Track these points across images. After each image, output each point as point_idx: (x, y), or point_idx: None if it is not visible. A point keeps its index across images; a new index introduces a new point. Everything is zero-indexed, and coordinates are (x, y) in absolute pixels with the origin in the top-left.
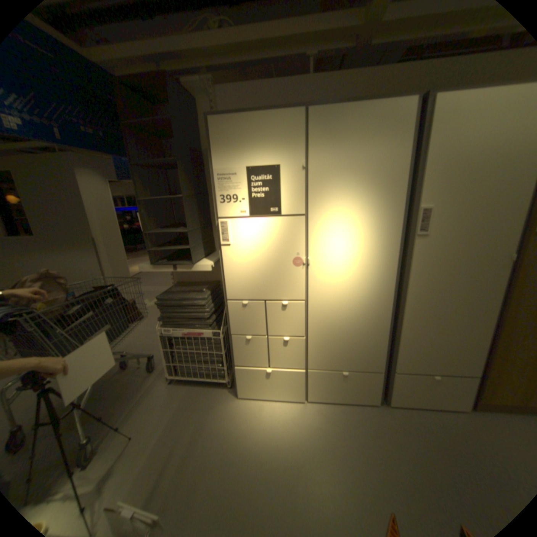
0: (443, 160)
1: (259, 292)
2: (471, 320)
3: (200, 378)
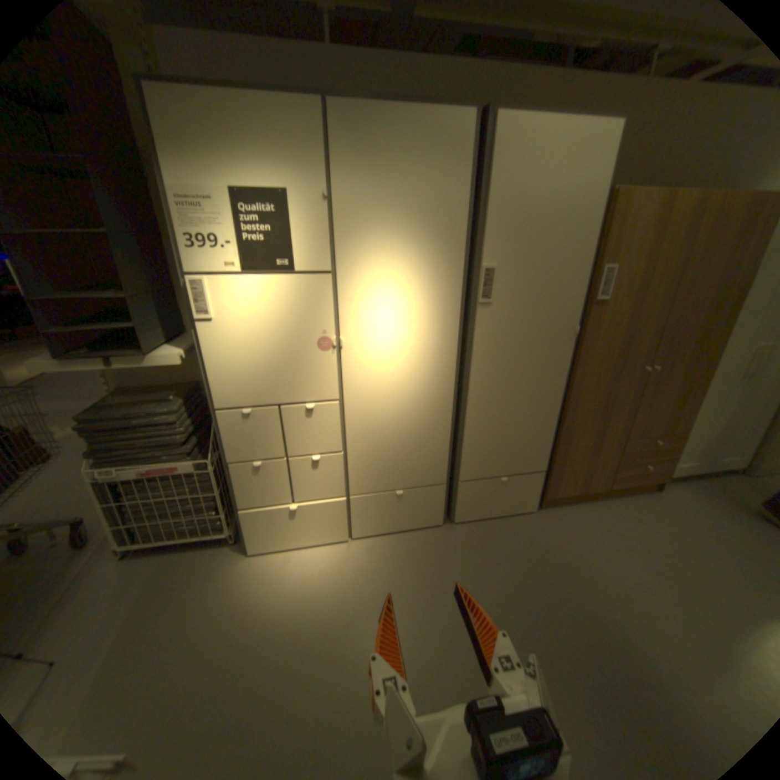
0: (507, 205)
1: (268, 393)
2: (536, 407)
3: (179, 540)
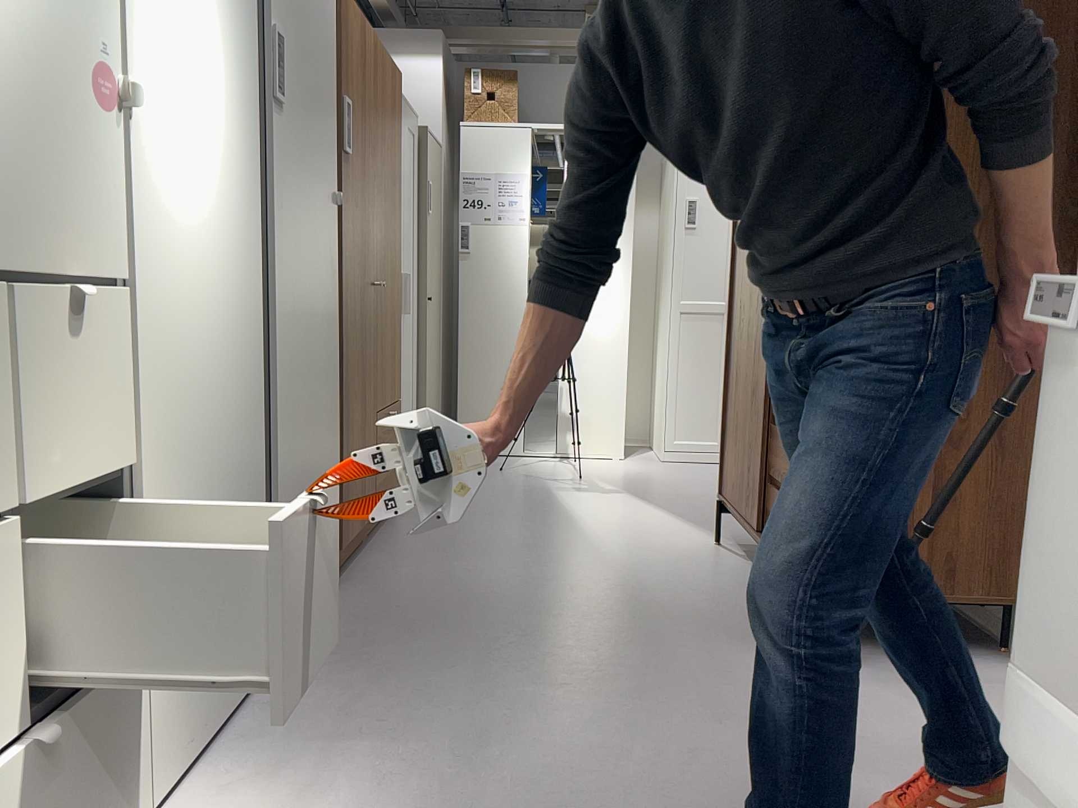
0: None
1: None
2: (323, 341)
3: None
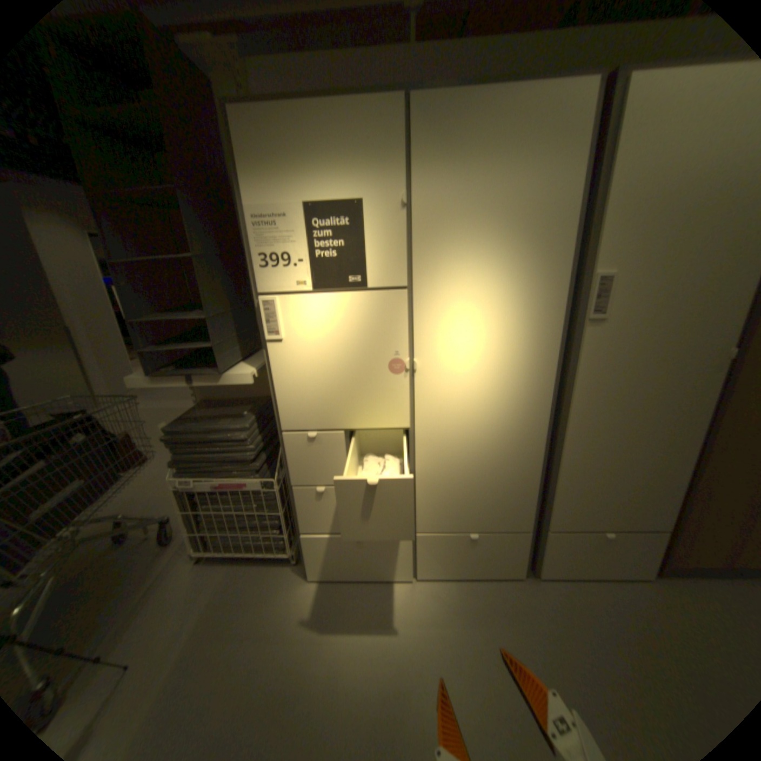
0: (636, 194)
1: (334, 417)
2: (663, 450)
3: (244, 553)
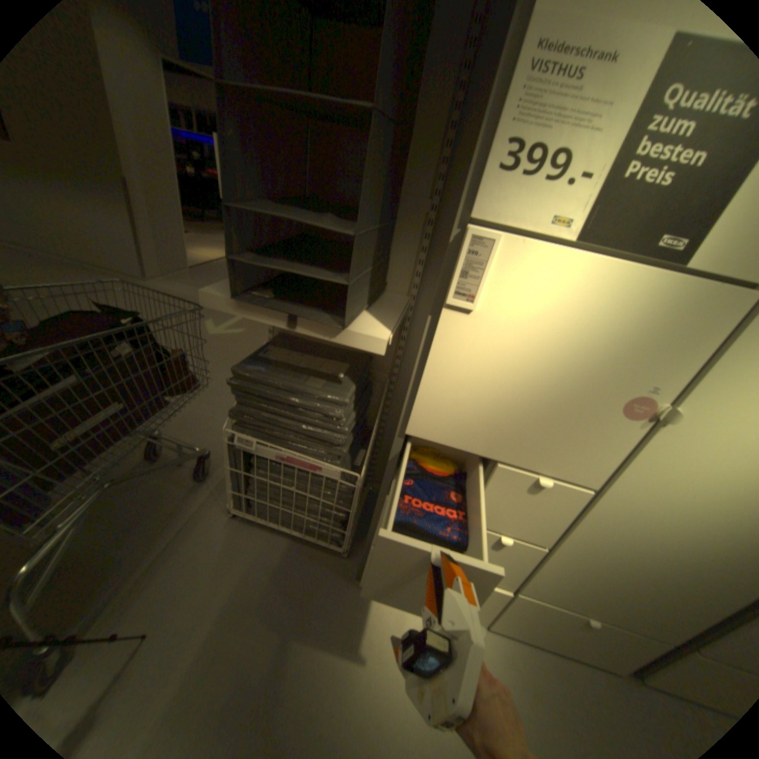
0: None
1: (492, 442)
2: None
3: (292, 530)
